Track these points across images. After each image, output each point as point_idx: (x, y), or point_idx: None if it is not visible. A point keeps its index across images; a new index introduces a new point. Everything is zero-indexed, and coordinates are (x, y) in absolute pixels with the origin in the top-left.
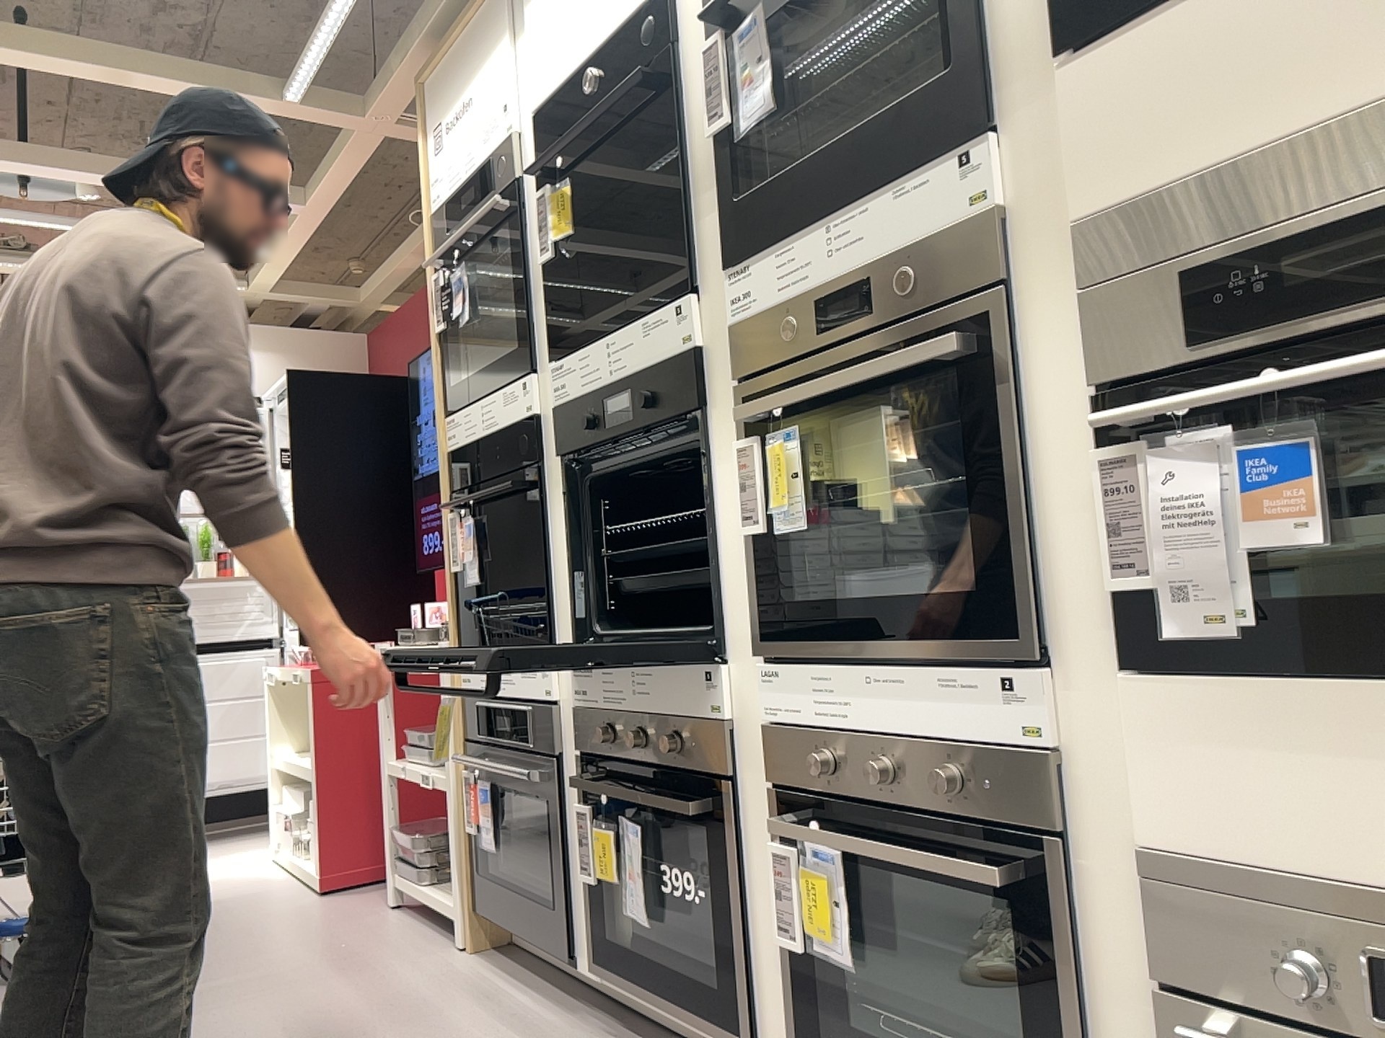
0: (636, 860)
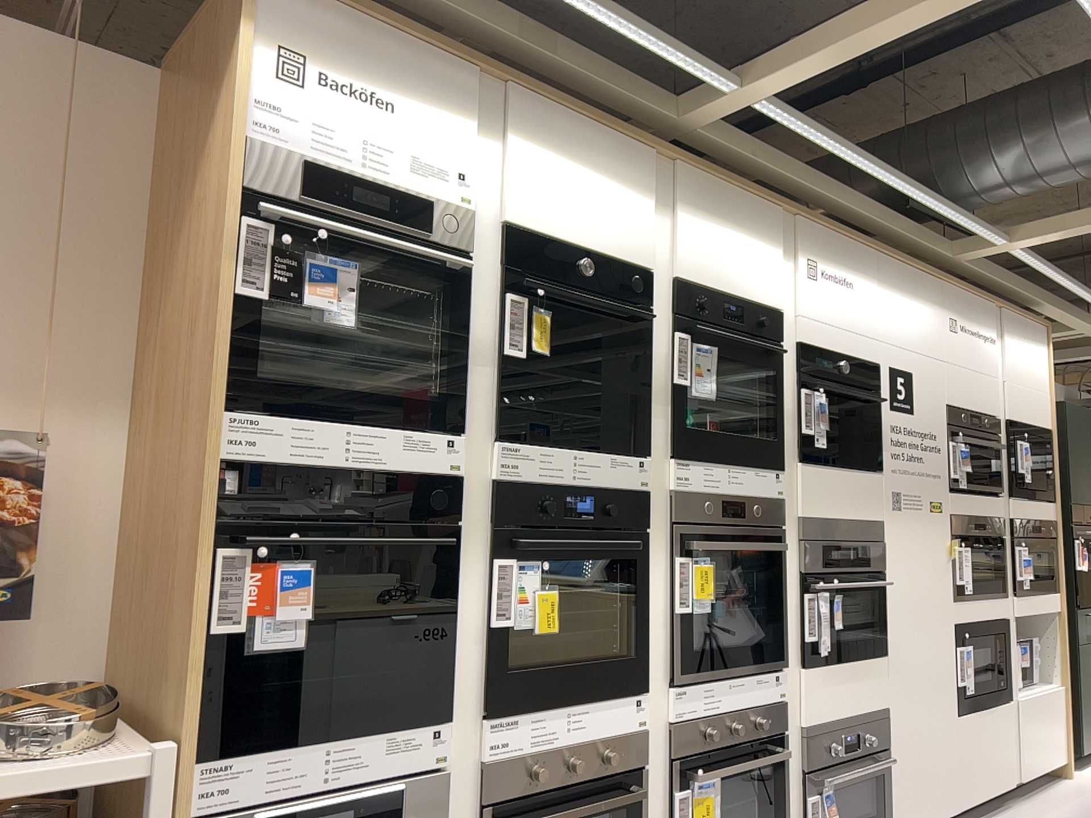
0: None
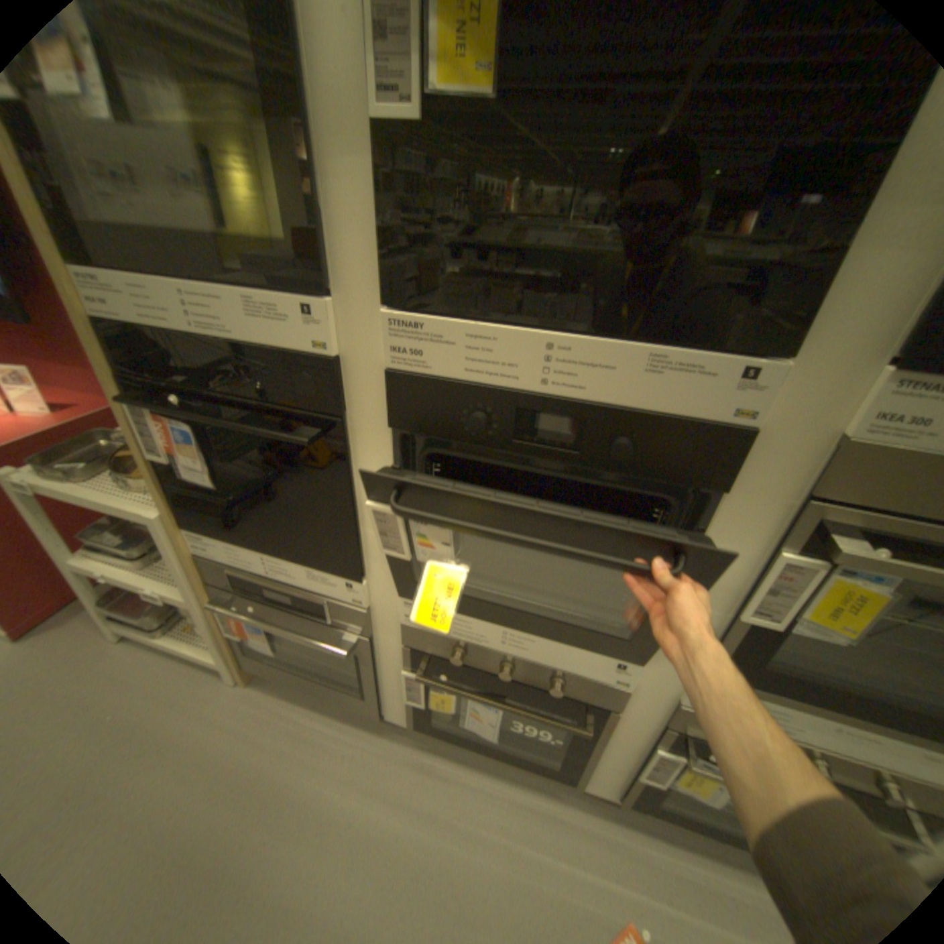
0: (490, 720)
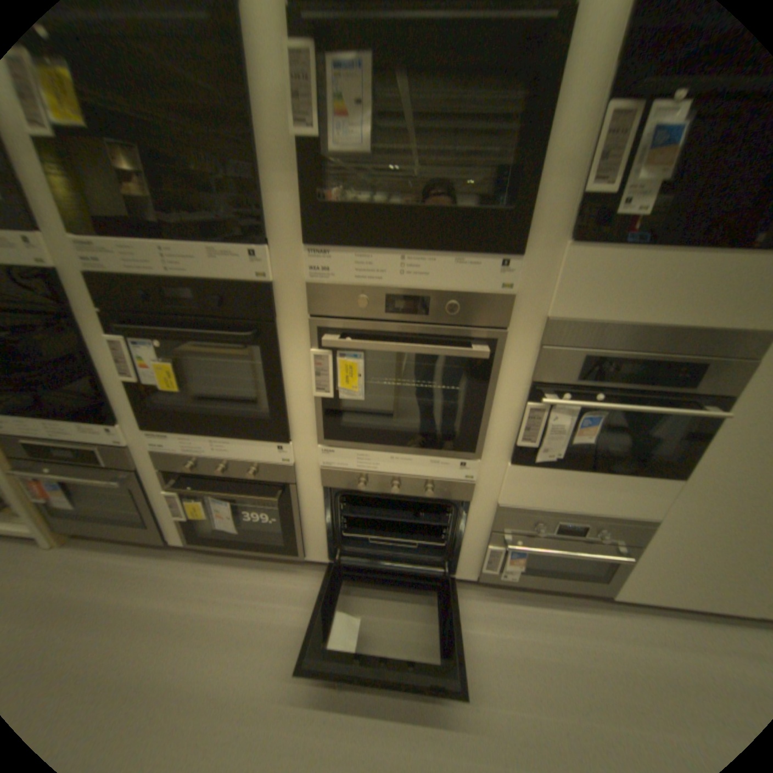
0: (224, 514)
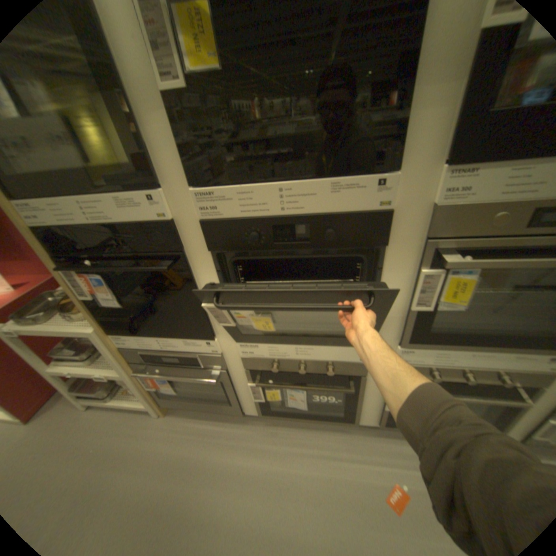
0: (300, 398)
